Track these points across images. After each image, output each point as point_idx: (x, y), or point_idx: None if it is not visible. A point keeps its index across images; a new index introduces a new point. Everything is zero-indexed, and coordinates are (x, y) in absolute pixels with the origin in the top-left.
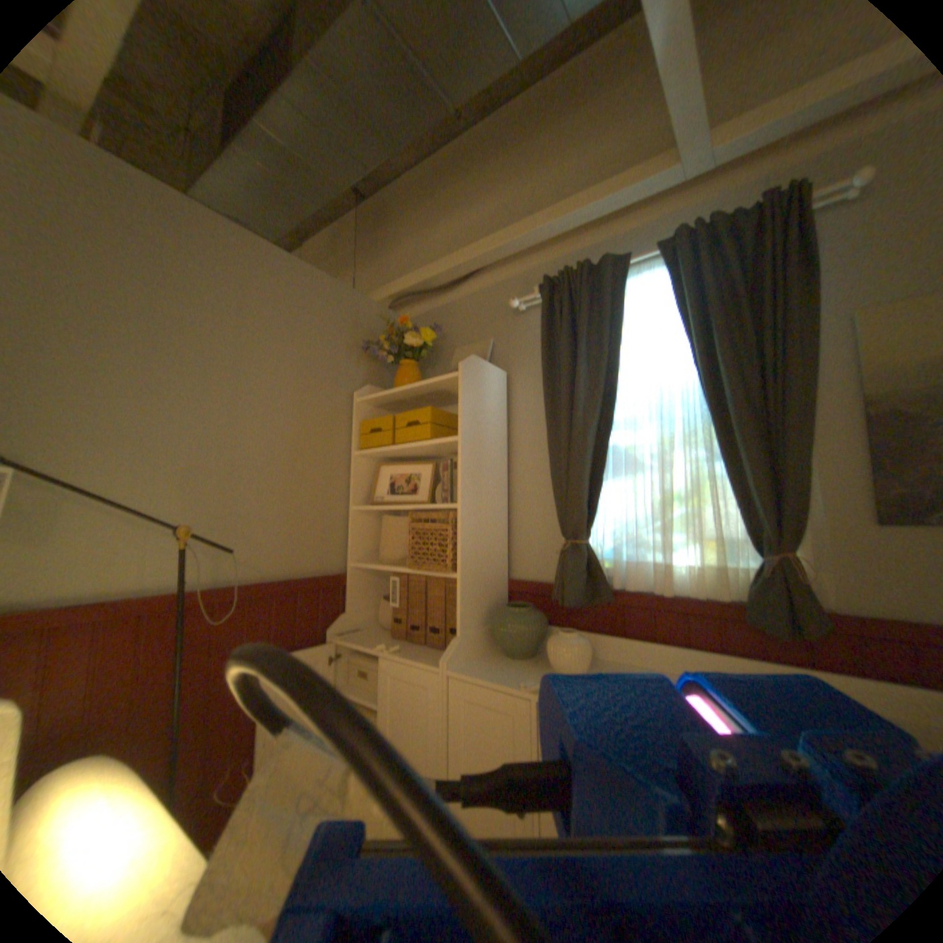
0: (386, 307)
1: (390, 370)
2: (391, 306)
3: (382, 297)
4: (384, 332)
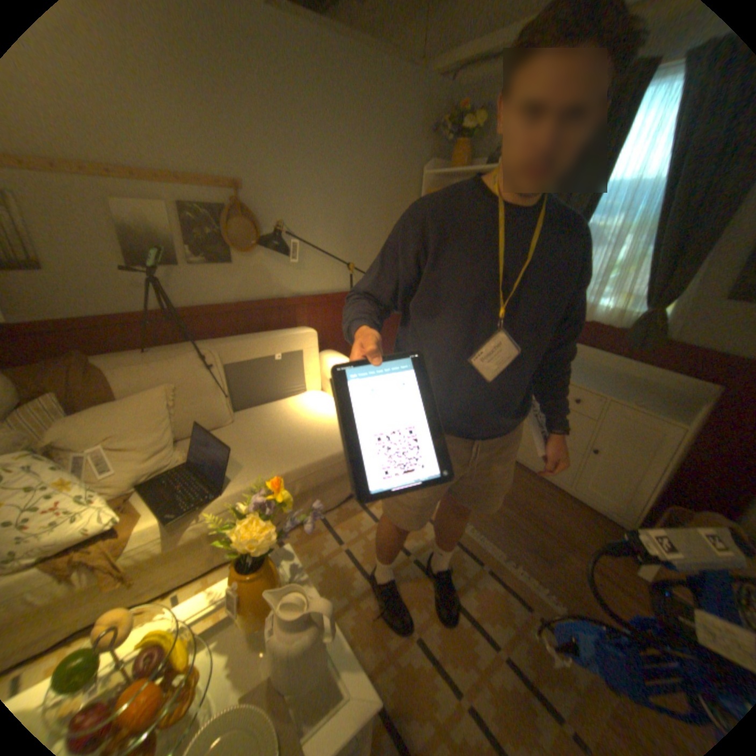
0: (450, 71)
1: (448, 141)
2: (454, 70)
3: (448, 64)
4: (447, 106)
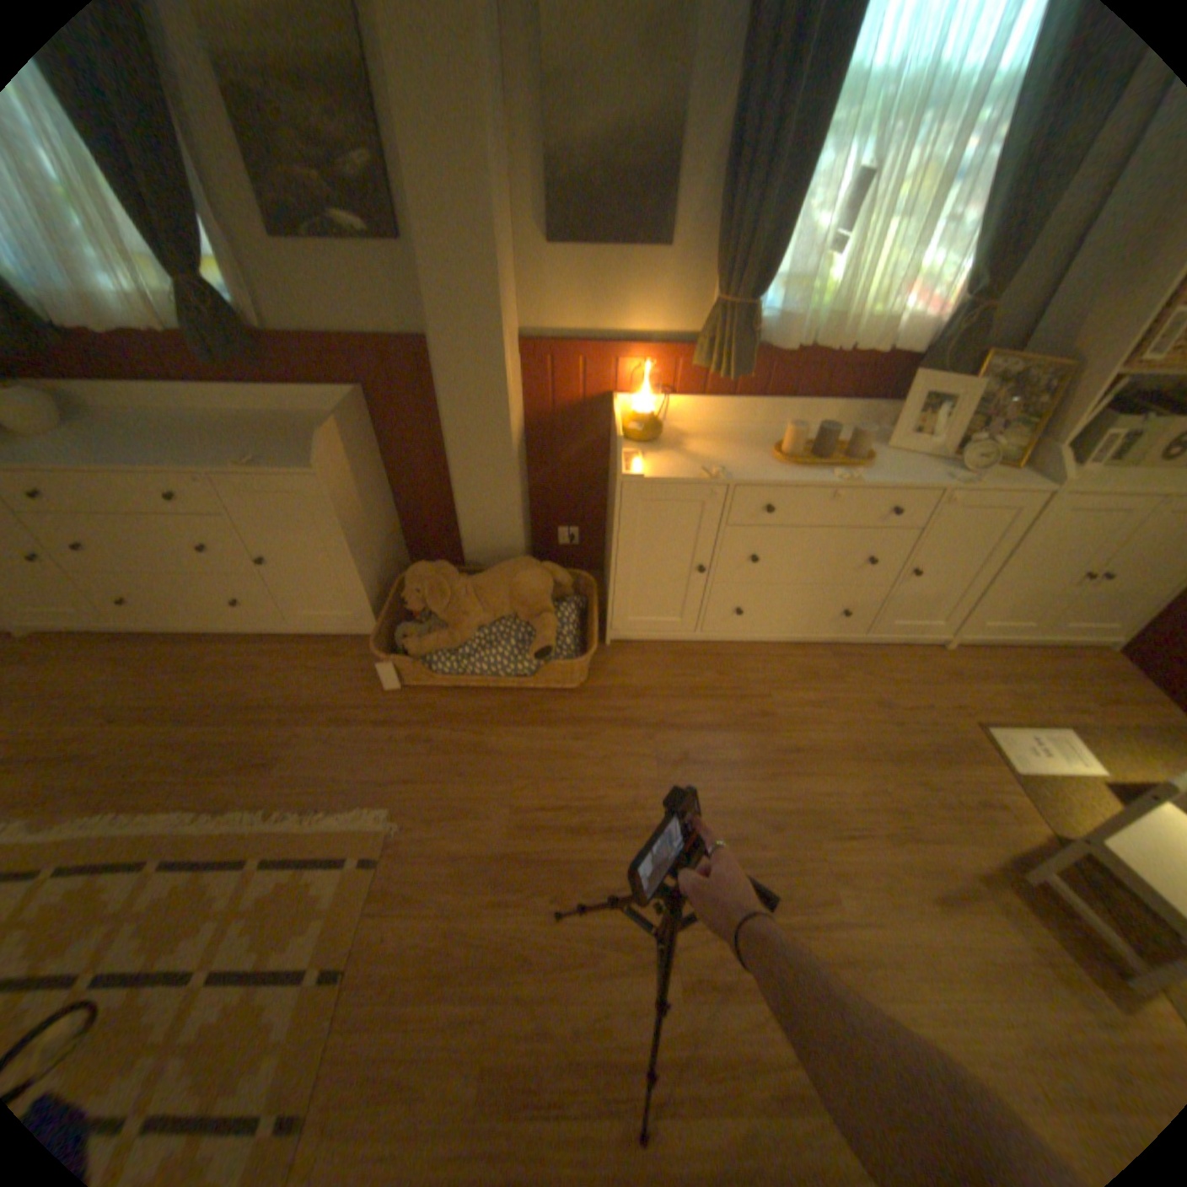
0: None
1: None
2: None
3: None
4: None
